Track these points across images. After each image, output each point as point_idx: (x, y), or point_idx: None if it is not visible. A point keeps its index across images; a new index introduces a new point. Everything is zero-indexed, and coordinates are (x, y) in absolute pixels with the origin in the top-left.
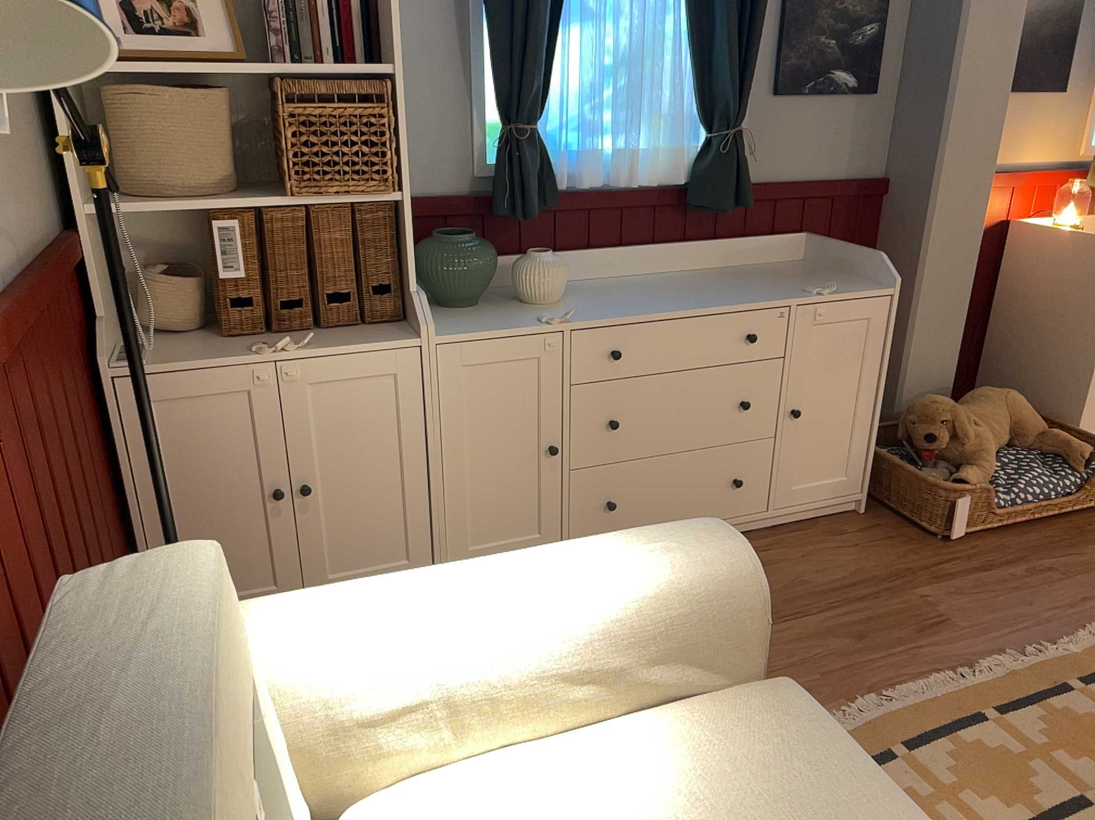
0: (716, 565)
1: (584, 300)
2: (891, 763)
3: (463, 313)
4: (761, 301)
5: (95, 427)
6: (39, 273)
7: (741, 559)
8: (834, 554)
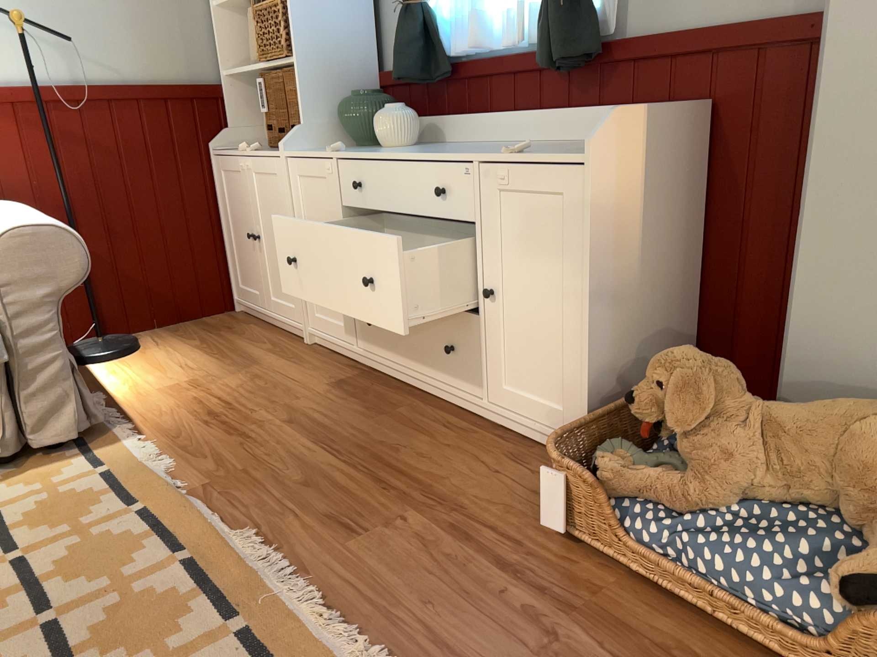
0: (1, 230)
1: (408, 148)
2: (124, 505)
3: (347, 148)
4: (457, 154)
5: (201, 176)
6: (128, 88)
7: (5, 232)
8: (467, 461)
